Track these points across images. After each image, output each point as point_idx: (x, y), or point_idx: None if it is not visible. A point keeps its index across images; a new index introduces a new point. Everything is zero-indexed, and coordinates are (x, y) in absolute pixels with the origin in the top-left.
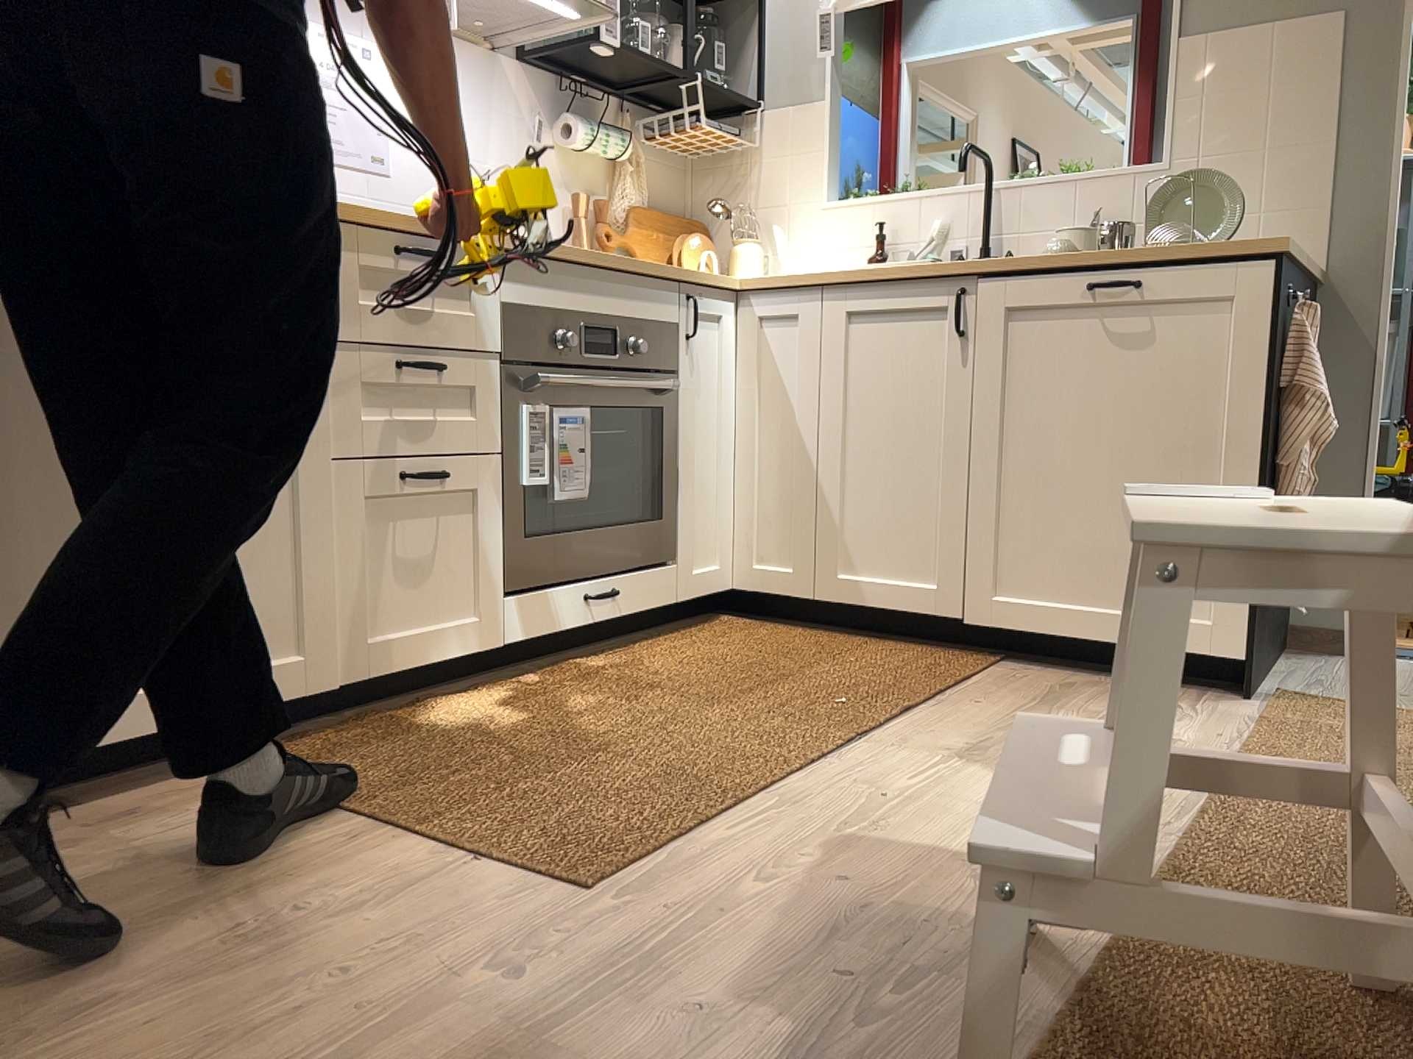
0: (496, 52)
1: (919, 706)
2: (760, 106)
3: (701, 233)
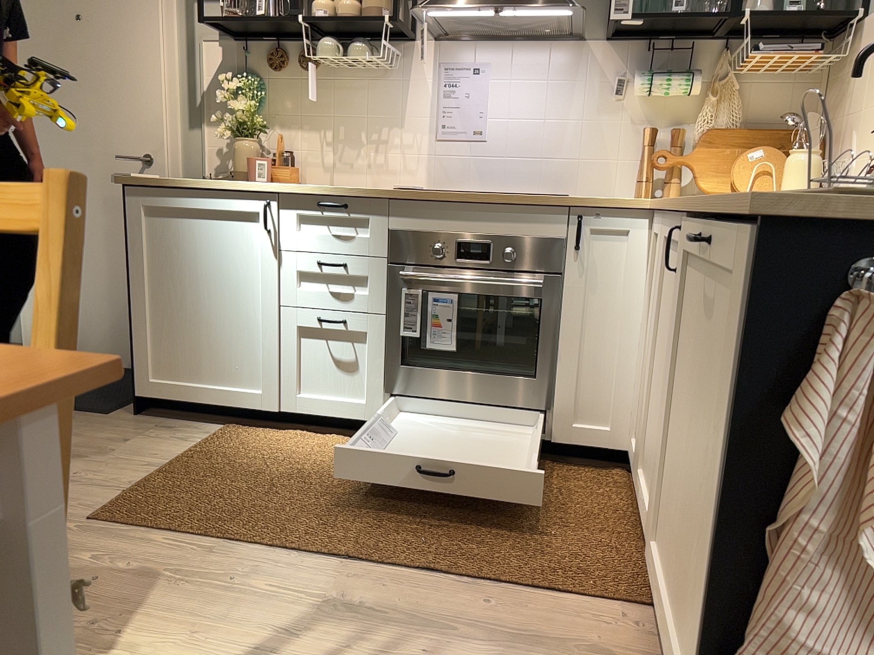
0: (583, 39)
1: (439, 577)
2: (857, 14)
3: (787, 145)
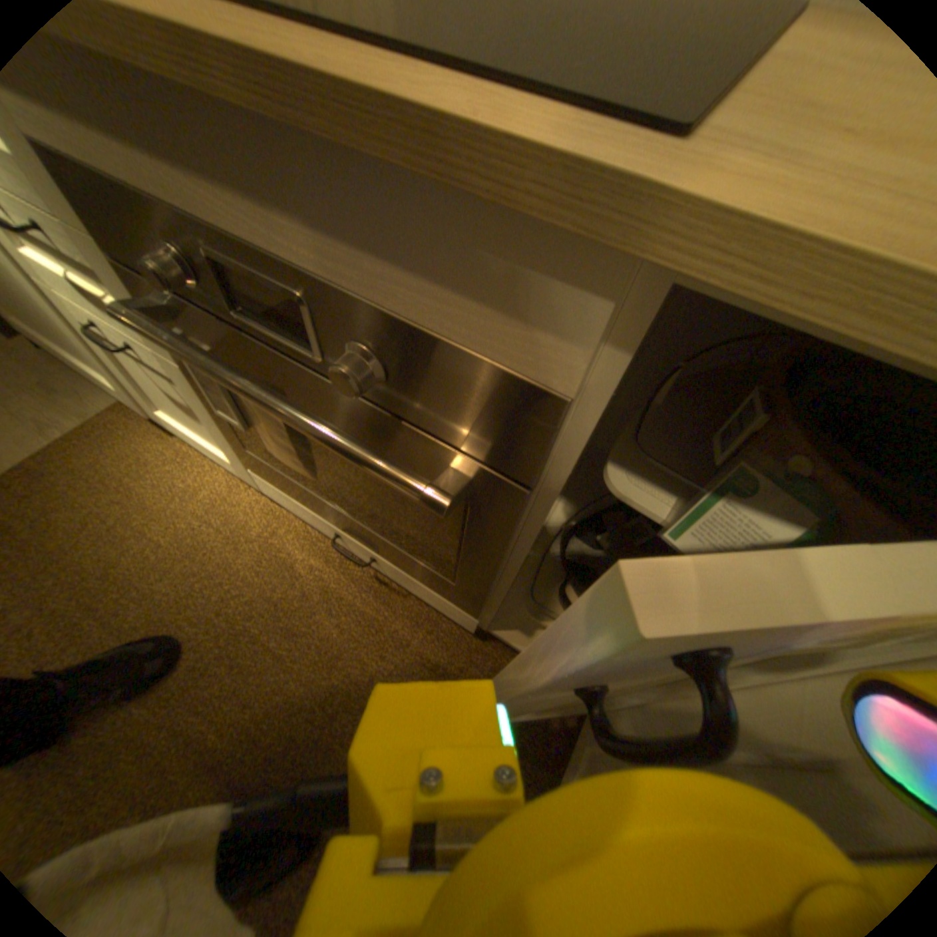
0: None
1: None
2: None
3: None
